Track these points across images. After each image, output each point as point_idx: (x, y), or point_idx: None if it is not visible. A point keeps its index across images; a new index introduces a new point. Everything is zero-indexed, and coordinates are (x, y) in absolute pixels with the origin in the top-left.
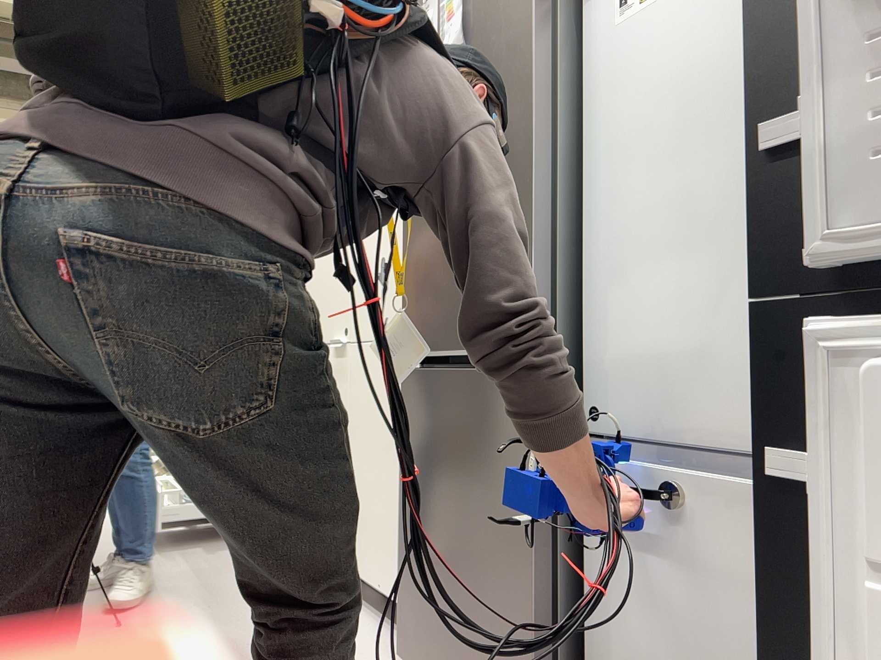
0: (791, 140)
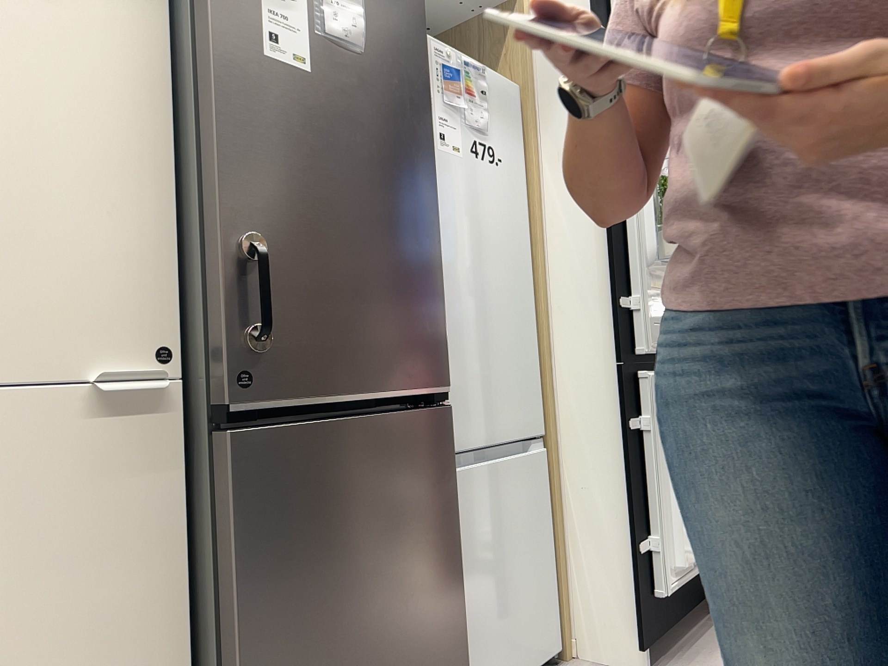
0: (624, 304)
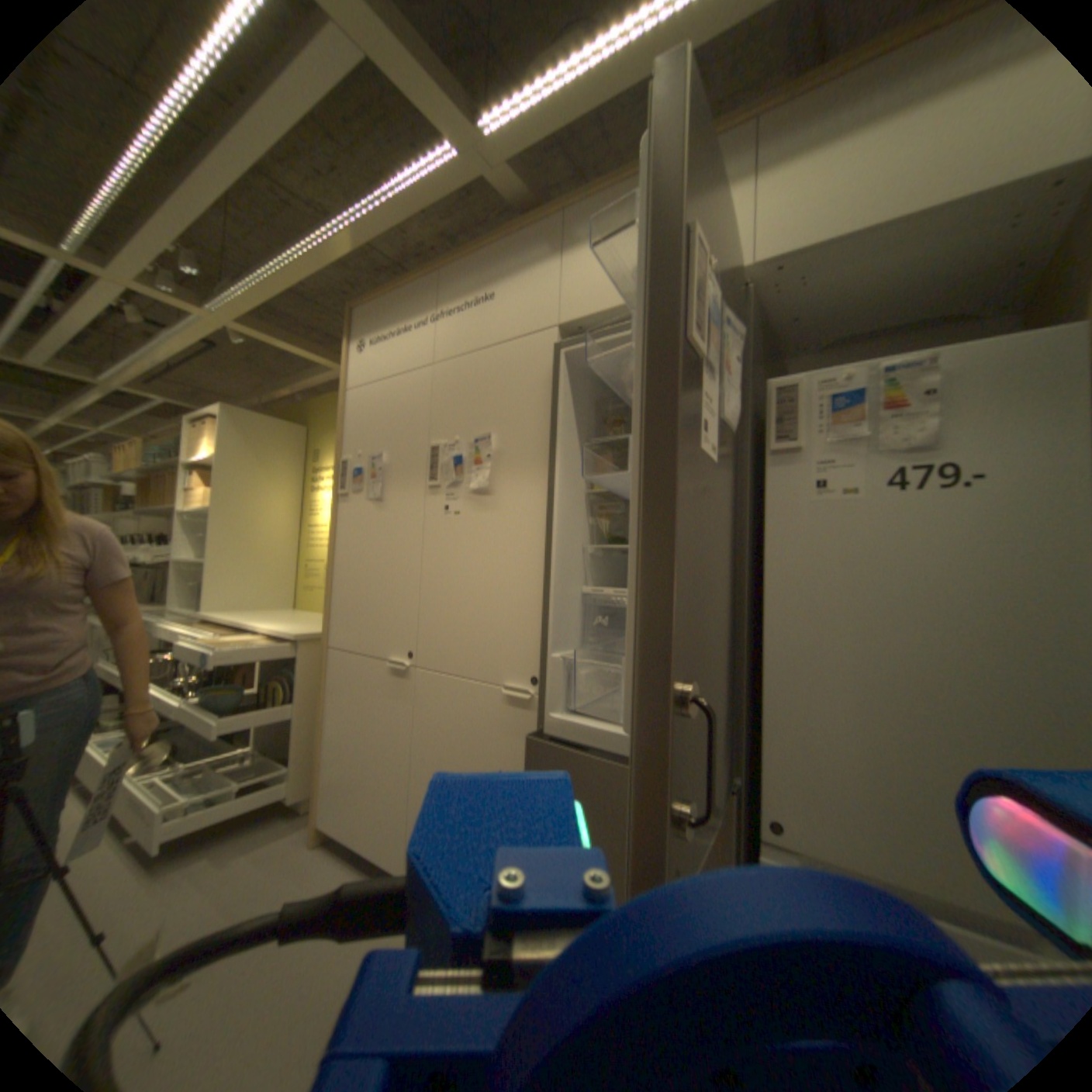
0: None
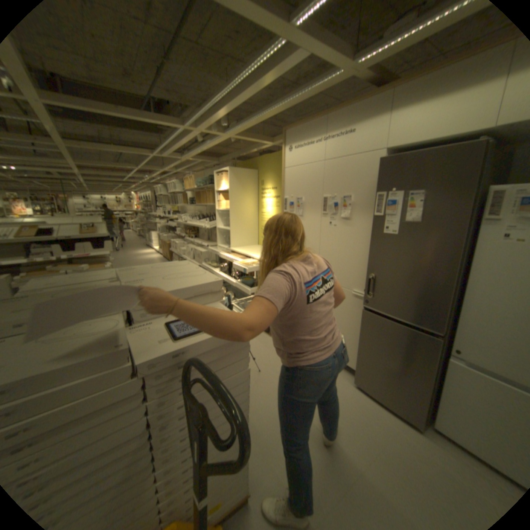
0: None
